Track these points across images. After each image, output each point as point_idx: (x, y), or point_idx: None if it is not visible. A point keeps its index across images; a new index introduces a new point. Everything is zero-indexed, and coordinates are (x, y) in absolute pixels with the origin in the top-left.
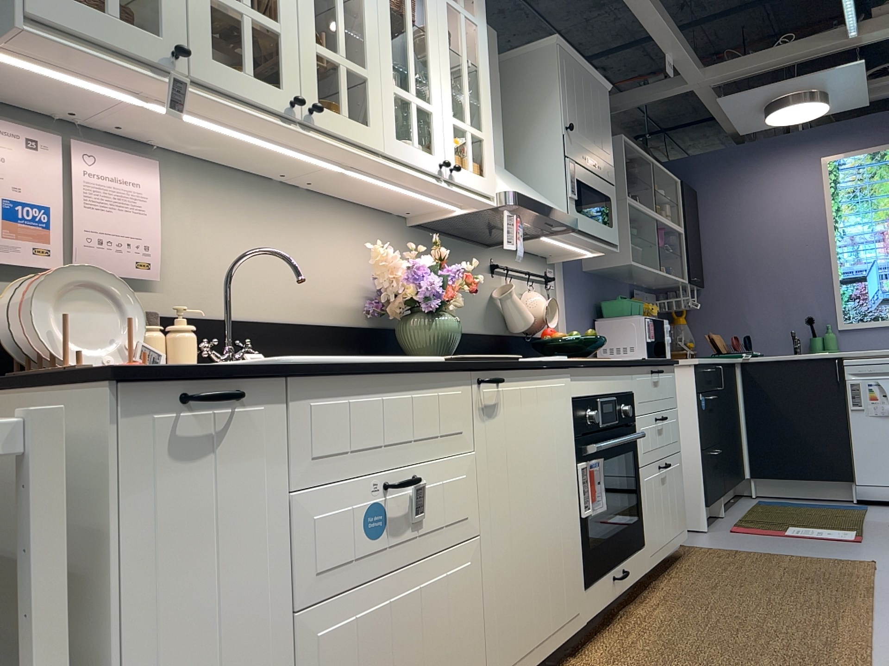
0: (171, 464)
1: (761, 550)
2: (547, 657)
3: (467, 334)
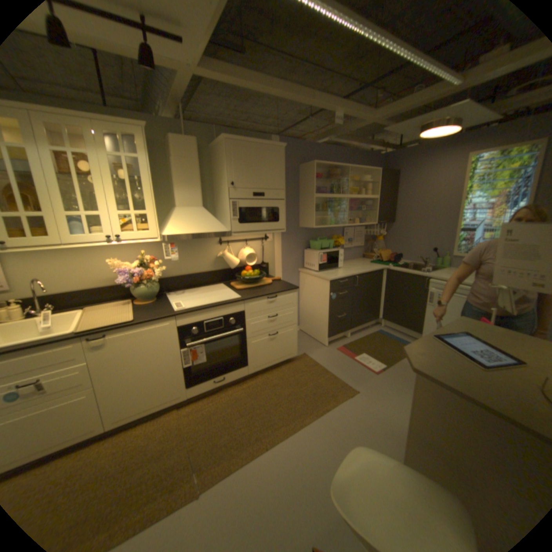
0: None
1: (326, 368)
2: (151, 413)
3: (198, 273)
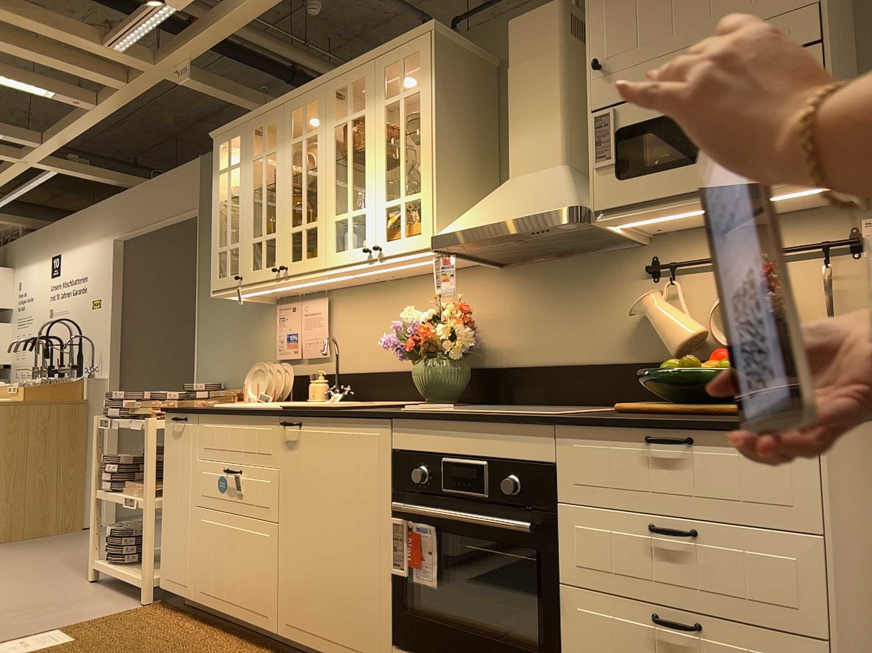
0: (173, 439)
1: None
2: None
3: (583, 365)
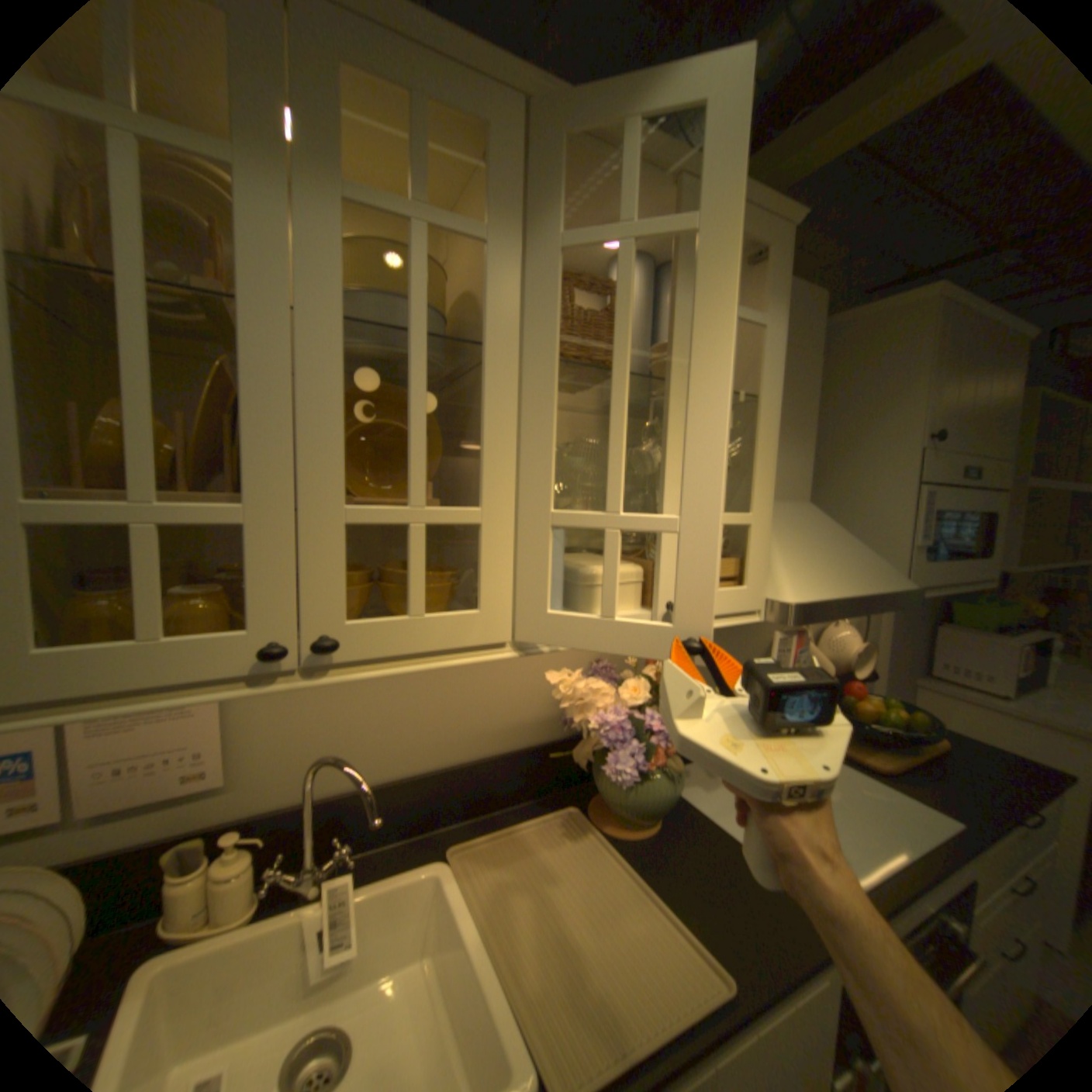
0: None
1: None
2: None
3: None
